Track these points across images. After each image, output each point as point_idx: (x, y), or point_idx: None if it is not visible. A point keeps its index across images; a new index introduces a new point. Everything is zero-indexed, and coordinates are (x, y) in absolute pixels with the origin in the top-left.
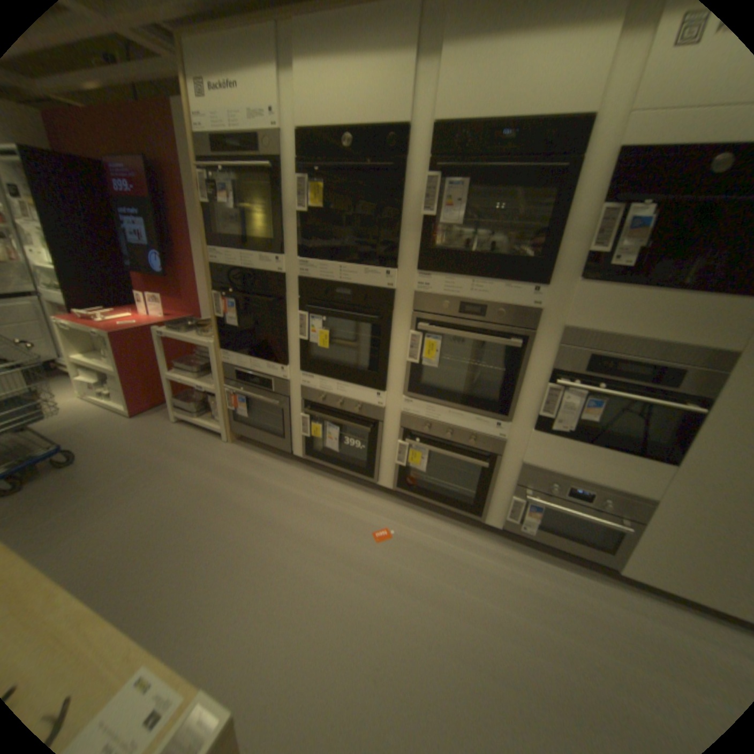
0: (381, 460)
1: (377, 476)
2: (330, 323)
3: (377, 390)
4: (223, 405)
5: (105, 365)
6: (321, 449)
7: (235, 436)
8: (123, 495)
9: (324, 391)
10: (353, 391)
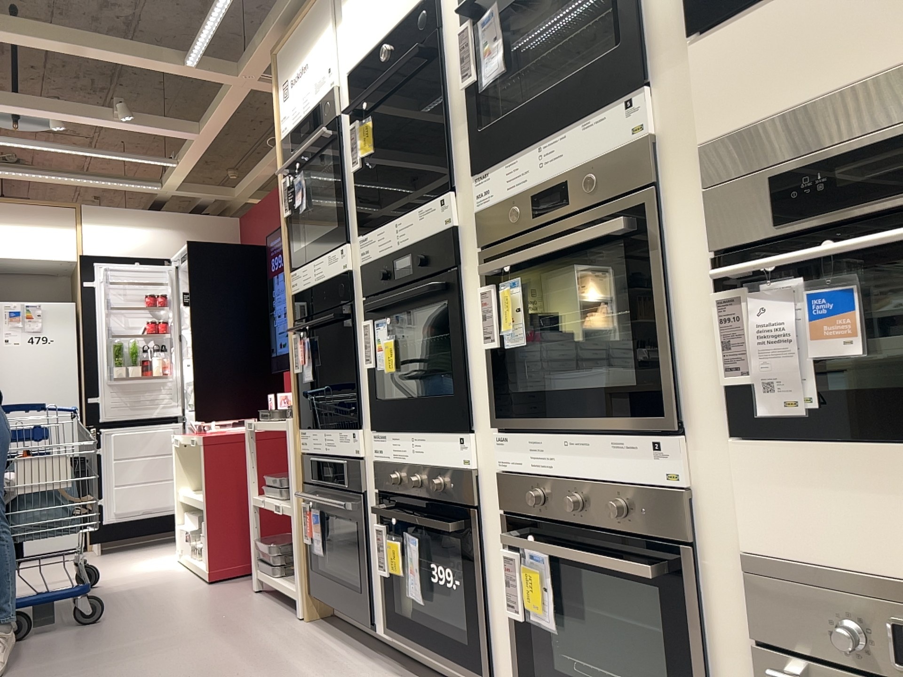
0: (492, 616)
1: (495, 669)
2: (418, 336)
3: (459, 431)
4: (300, 534)
5: (205, 494)
6: (413, 612)
7: (317, 605)
8: (111, 660)
9: (398, 461)
10: (430, 447)
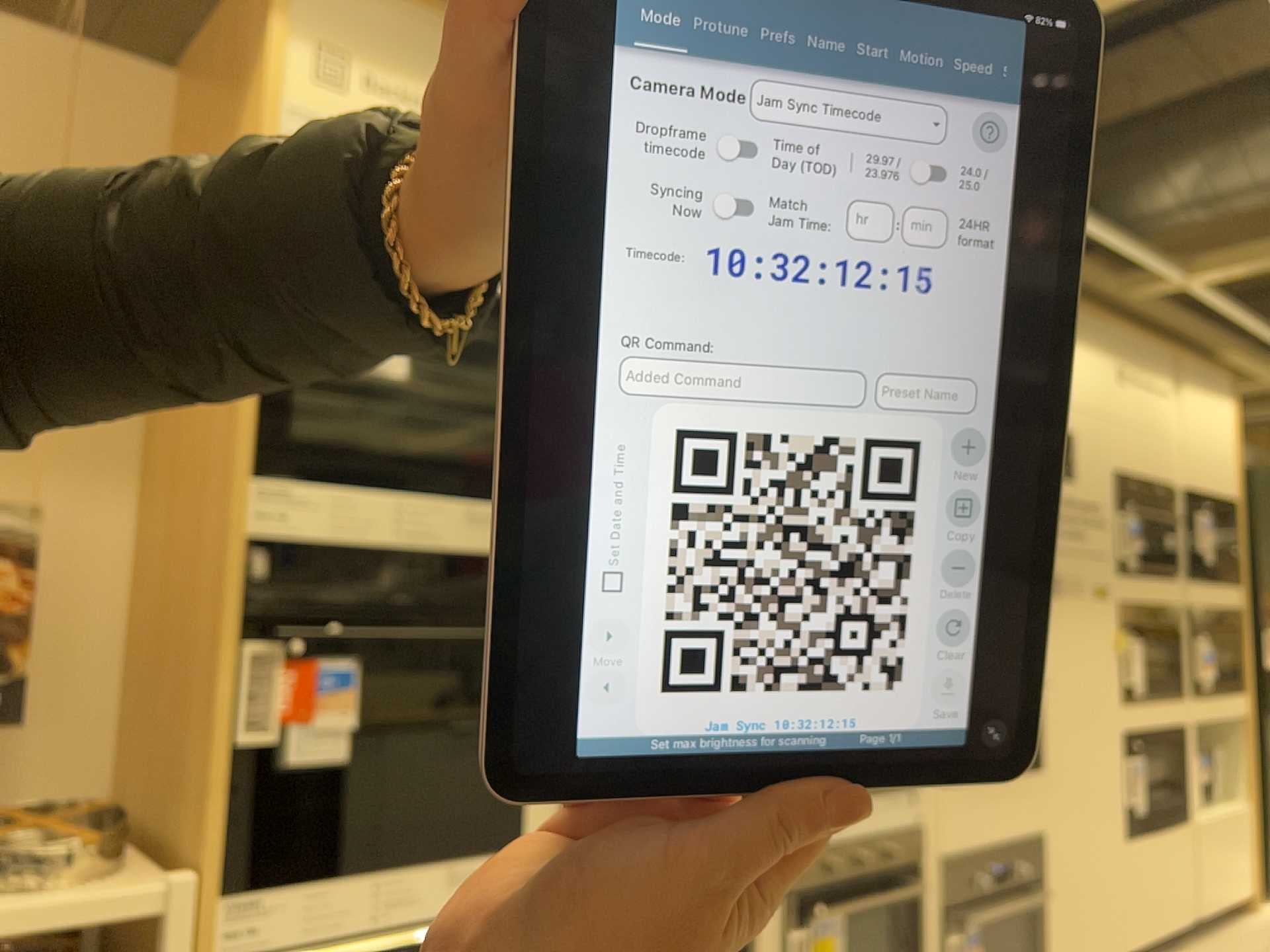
0: None
1: None
2: None
3: None
4: None
5: None
6: None
7: None
8: None
9: None
10: None
